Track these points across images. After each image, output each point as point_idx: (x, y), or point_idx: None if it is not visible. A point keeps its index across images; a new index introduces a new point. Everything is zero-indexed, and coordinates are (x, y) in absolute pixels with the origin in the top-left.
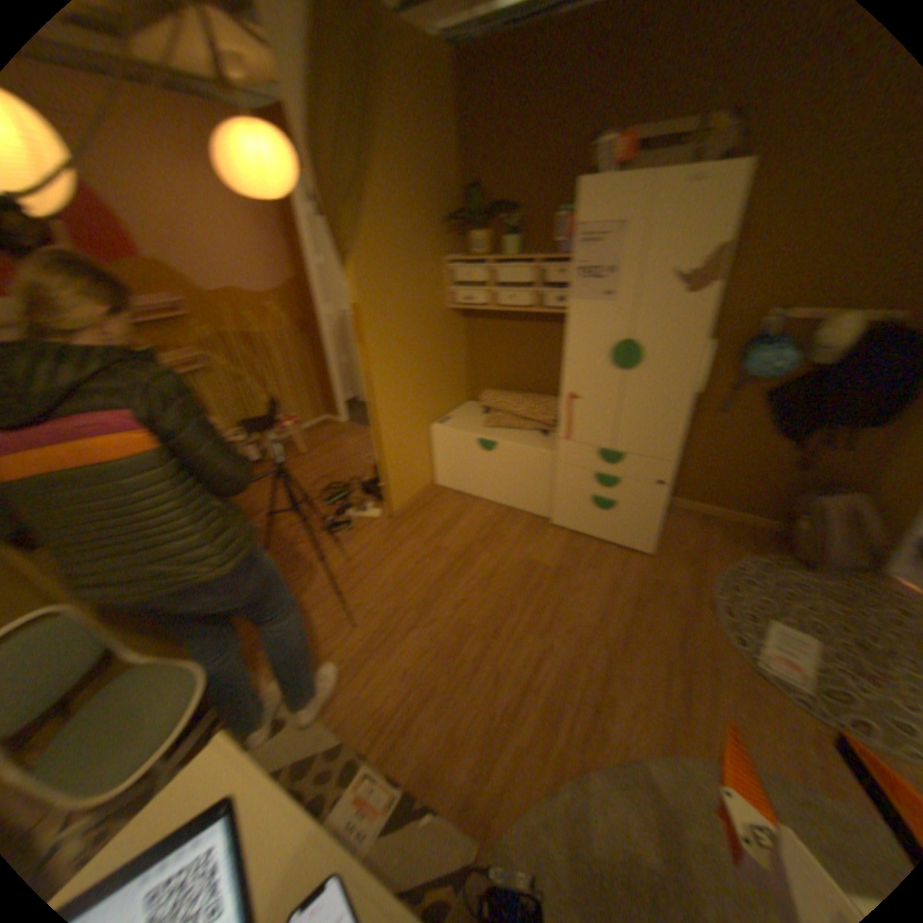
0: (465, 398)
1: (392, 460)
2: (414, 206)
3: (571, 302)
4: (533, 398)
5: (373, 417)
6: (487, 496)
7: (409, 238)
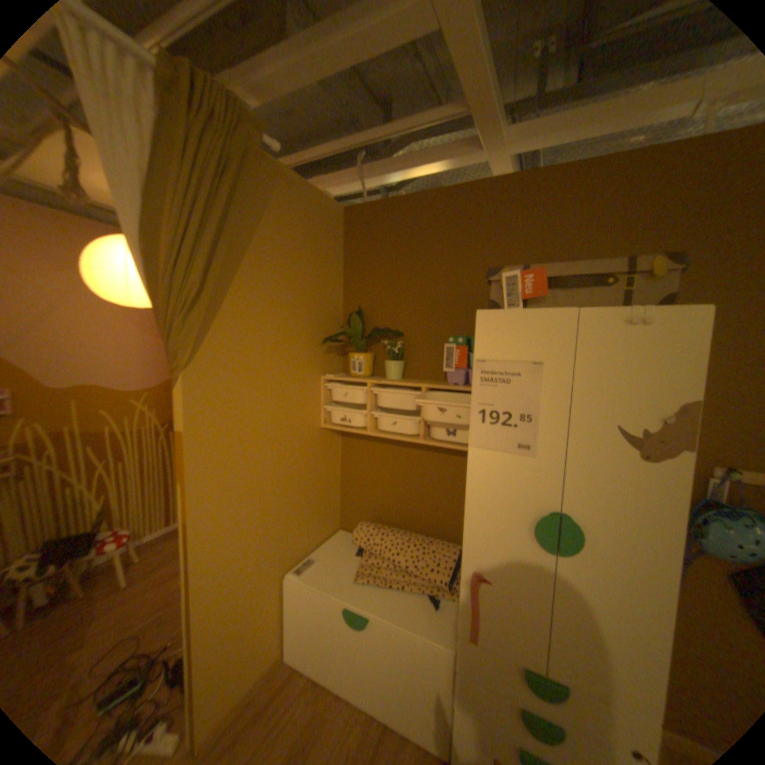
0: (334, 526)
1: (205, 651)
2: (285, 324)
3: (470, 450)
4: (416, 541)
5: (183, 587)
6: (351, 698)
7: (274, 355)
